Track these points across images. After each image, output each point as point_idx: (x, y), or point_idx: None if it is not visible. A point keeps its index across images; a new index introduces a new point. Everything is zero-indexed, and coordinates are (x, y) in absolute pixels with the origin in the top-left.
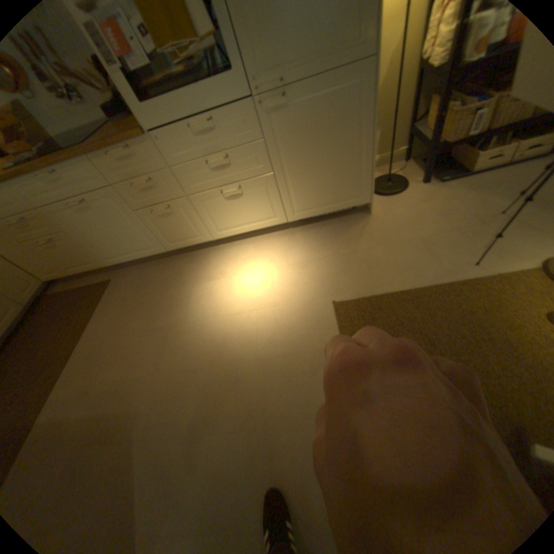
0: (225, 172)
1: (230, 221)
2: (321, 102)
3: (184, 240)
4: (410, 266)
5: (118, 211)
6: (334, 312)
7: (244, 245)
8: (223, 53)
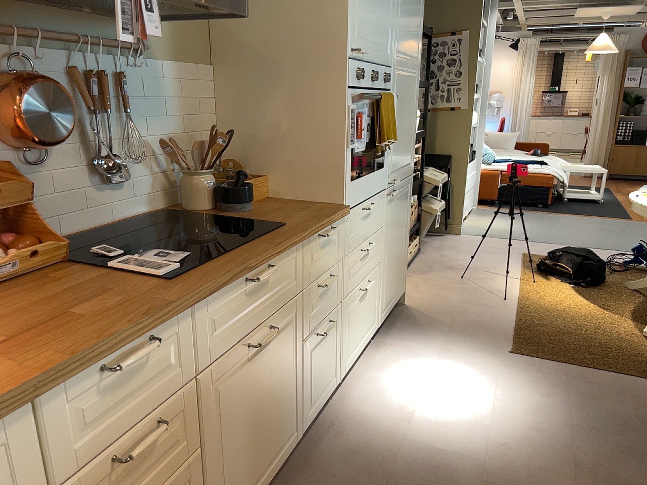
0: (365, 263)
1: (355, 338)
2: (401, 200)
3: (320, 394)
4: (488, 315)
5: (289, 348)
6: (520, 356)
7: (360, 377)
8: (382, 156)
